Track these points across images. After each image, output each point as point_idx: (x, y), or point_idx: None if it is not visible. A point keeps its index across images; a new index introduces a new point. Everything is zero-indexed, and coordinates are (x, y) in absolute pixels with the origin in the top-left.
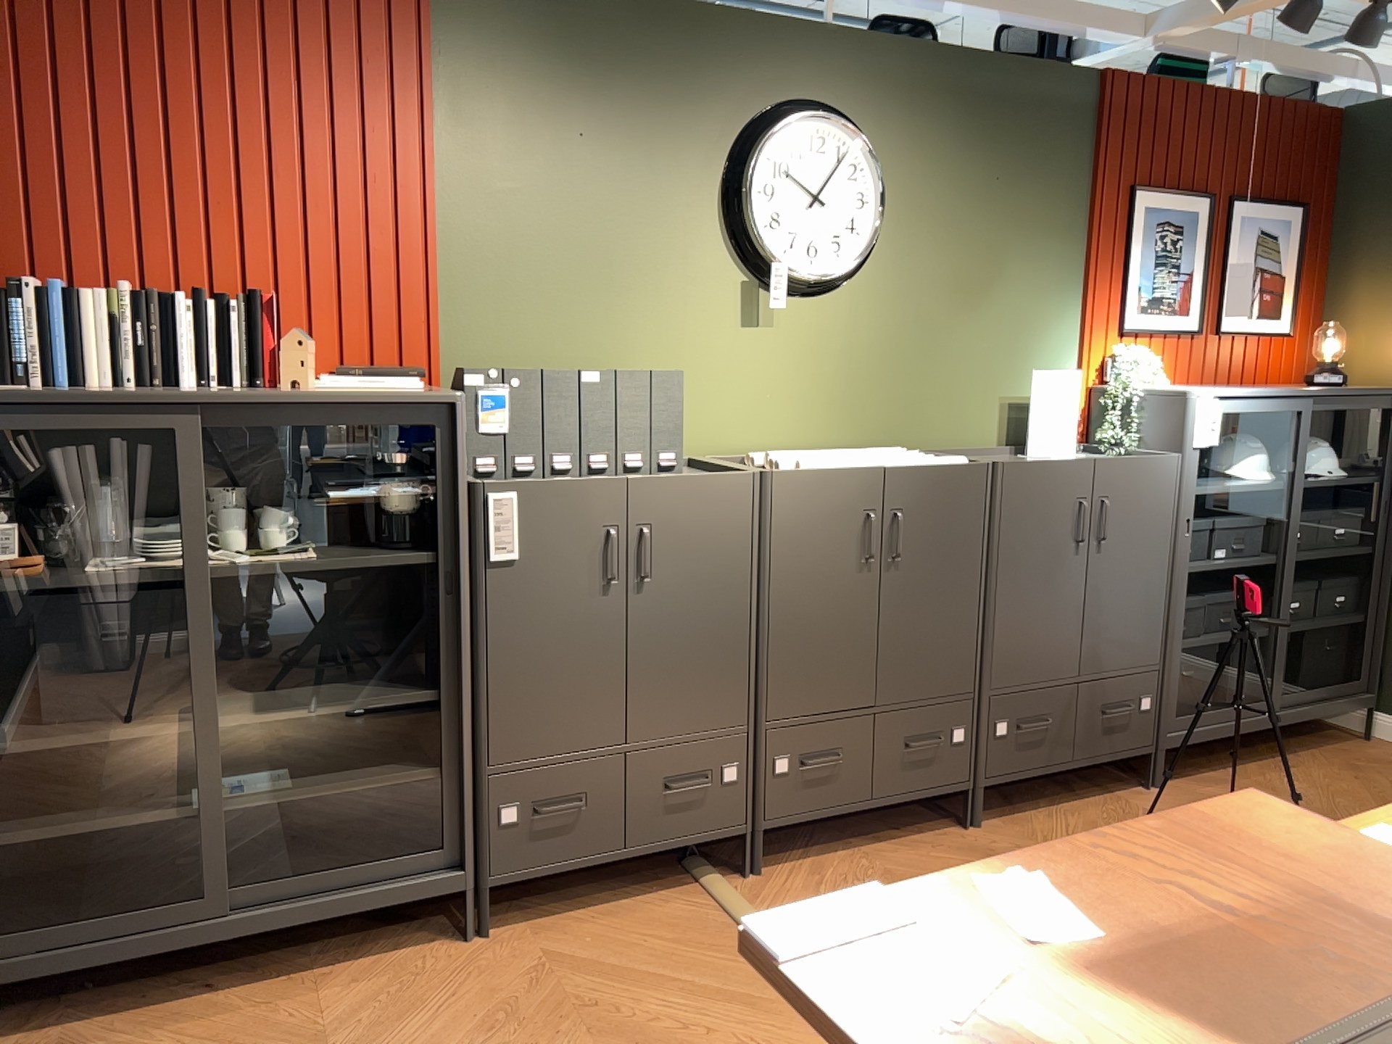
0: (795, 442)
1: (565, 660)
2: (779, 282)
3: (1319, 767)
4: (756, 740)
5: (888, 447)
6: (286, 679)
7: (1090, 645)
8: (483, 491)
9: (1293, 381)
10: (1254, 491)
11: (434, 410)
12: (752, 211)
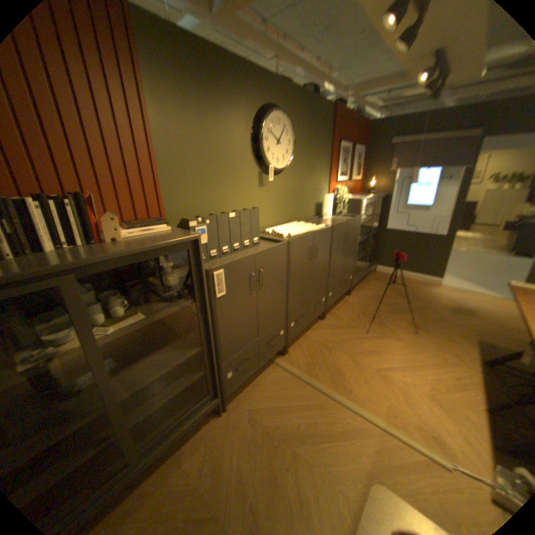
0: (272, 224)
1: (241, 321)
2: (271, 172)
3: (372, 281)
4: (286, 320)
5: (292, 221)
6: (130, 359)
7: (343, 268)
8: (212, 272)
9: (360, 191)
10: (366, 222)
11: (188, 243)
12: (263, 146)
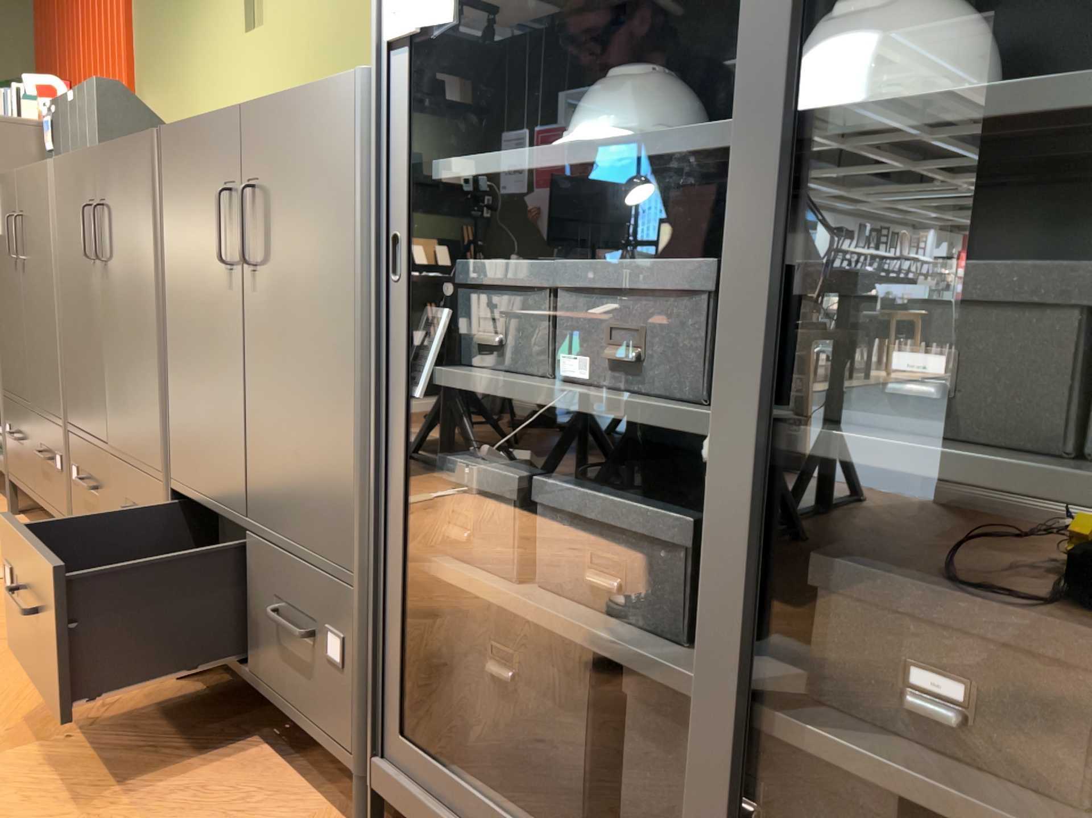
0: None
1: (13, 320)
2: None
3: None
4: (67, 437)
5: None
6: None
7: (253, 466)
8: None
9: None
10: (642, 156)
11: None
12: None
